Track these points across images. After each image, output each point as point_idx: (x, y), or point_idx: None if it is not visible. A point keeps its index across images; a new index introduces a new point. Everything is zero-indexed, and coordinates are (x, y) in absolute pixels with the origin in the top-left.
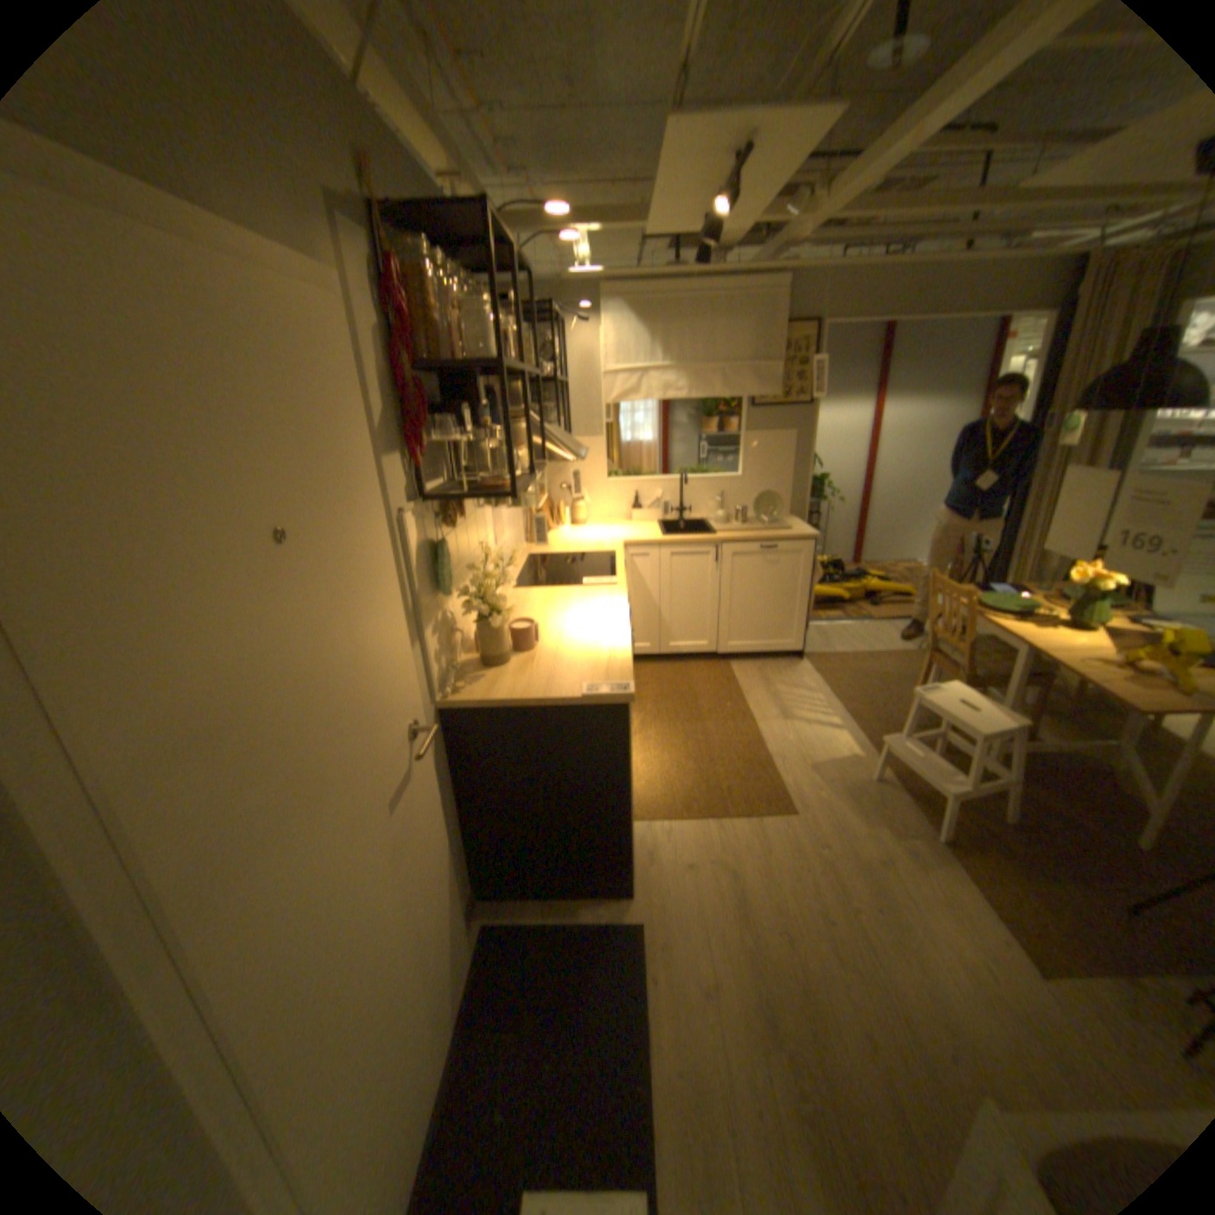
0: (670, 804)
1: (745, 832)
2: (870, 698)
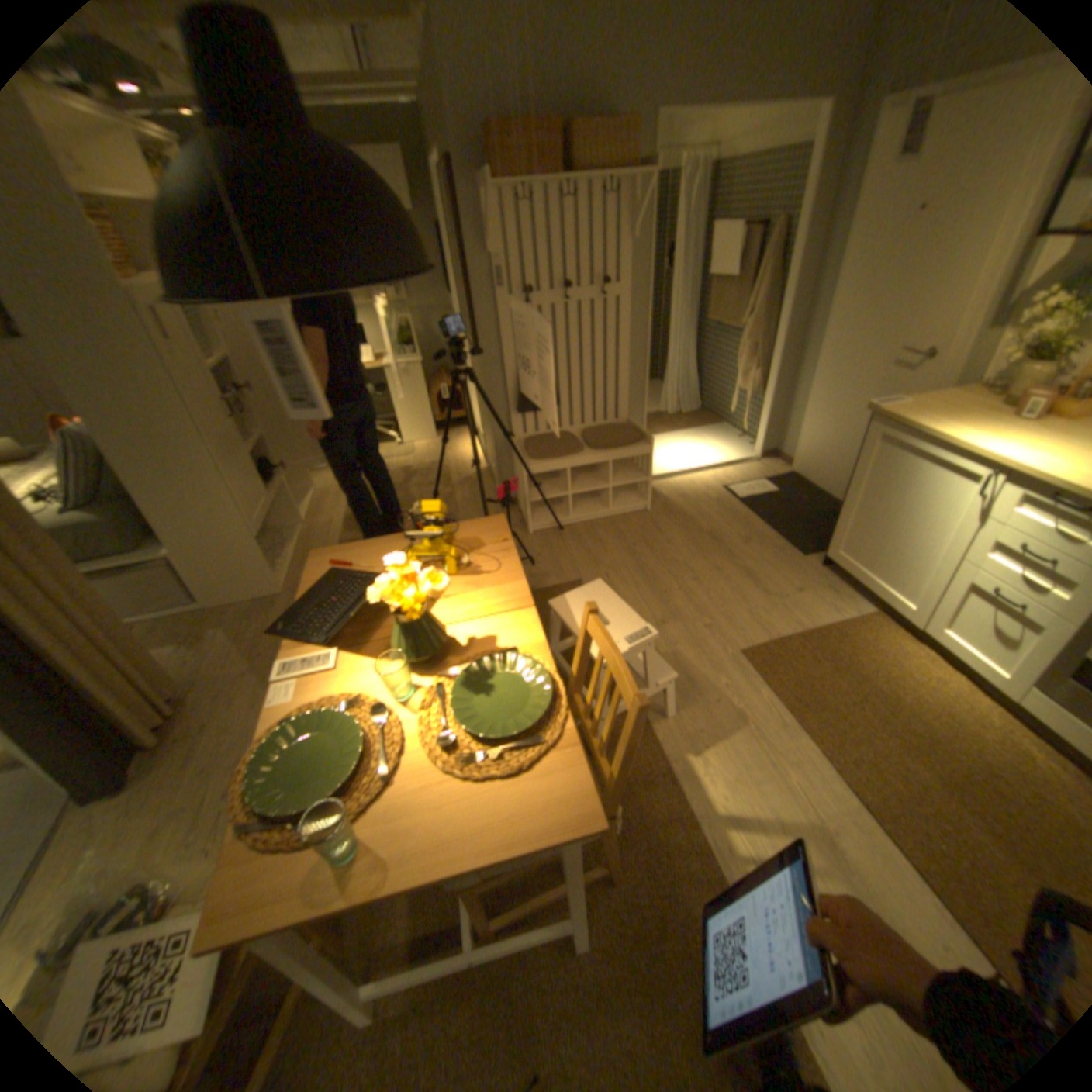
0: (862, 632)
1: (779, 622)
2: (694, 960)
